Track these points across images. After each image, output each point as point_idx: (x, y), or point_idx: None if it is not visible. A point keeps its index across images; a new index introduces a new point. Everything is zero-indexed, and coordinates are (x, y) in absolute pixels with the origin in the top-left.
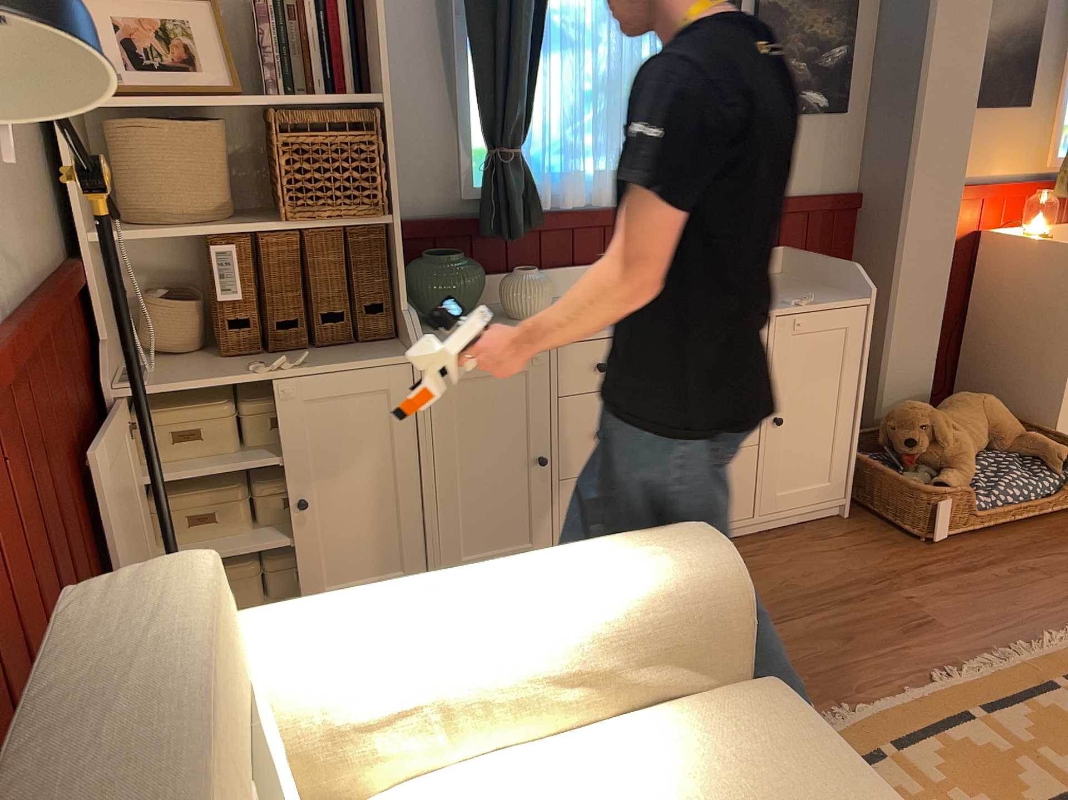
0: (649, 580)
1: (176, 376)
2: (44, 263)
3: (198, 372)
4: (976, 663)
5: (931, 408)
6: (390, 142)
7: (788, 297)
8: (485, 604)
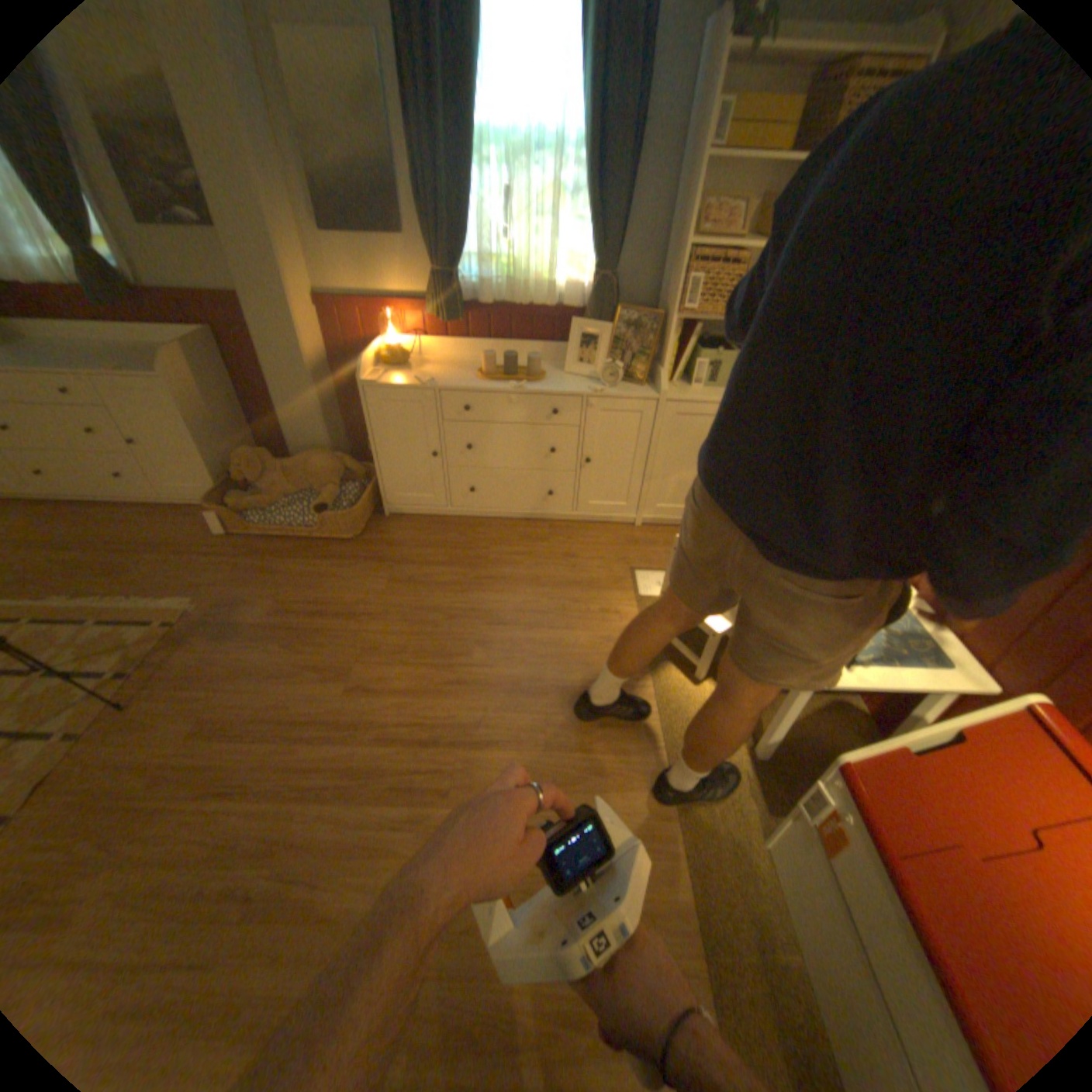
0: None
1: None
2: None
3: None
4: (85, 601)
5: (259, 456)
6: None
7: (112, 366)
8: None
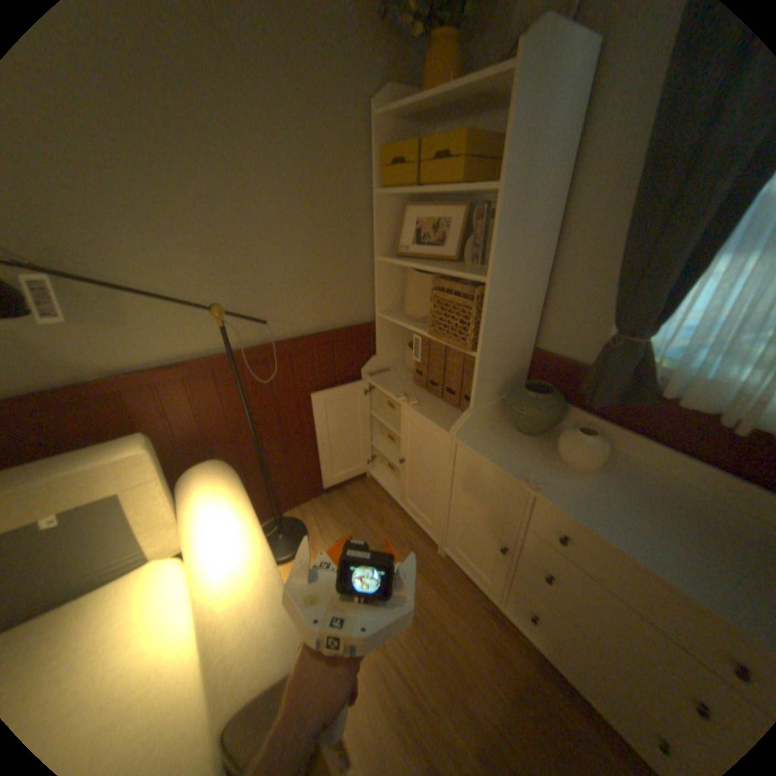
0: (220, 642)
1: (387, 380)
2: (340, 322)
3: (393, 383)
4: None
5: None
6: (488, 309)
7: None
8: (209, 557)
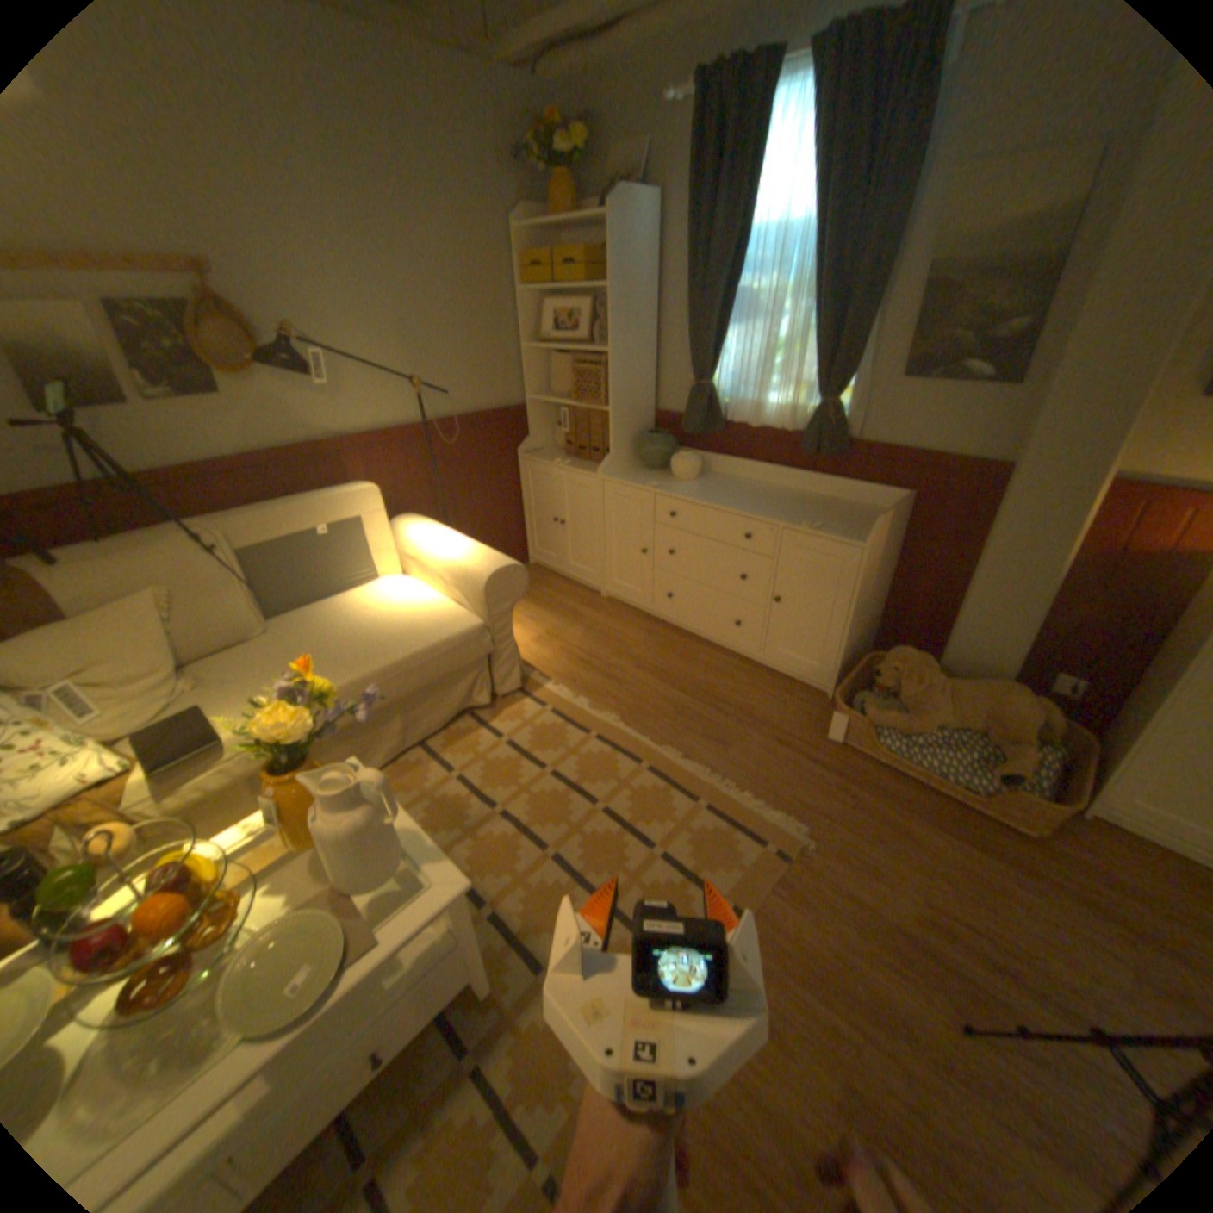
0: (469, 562)
1: (541, 456)
2: (496, 404)
3: (547, 457)
4: (696, 765)
5: (928, 665)
6: (611, 373)
7: (811, 521)
8: (441, 543)
